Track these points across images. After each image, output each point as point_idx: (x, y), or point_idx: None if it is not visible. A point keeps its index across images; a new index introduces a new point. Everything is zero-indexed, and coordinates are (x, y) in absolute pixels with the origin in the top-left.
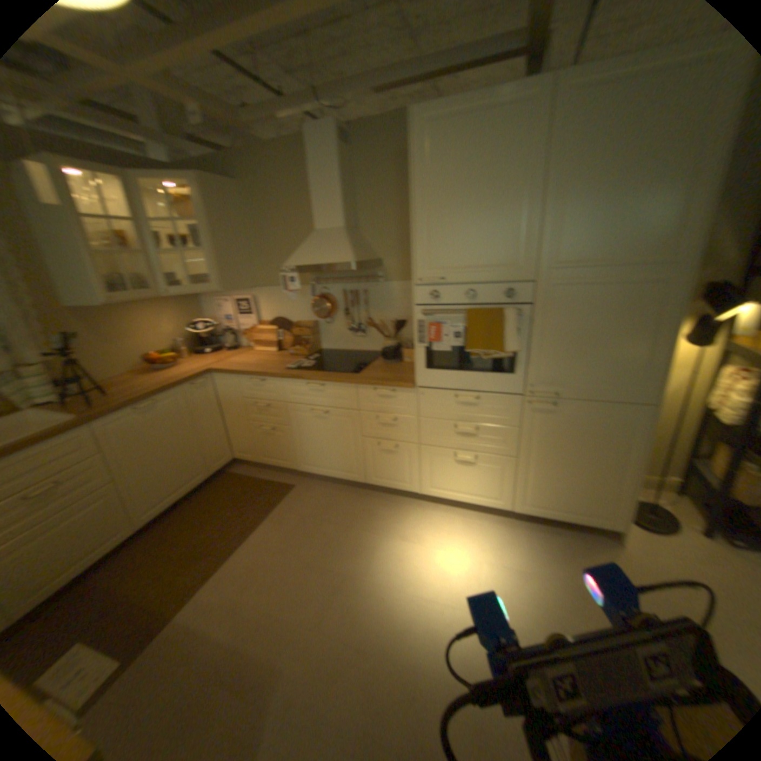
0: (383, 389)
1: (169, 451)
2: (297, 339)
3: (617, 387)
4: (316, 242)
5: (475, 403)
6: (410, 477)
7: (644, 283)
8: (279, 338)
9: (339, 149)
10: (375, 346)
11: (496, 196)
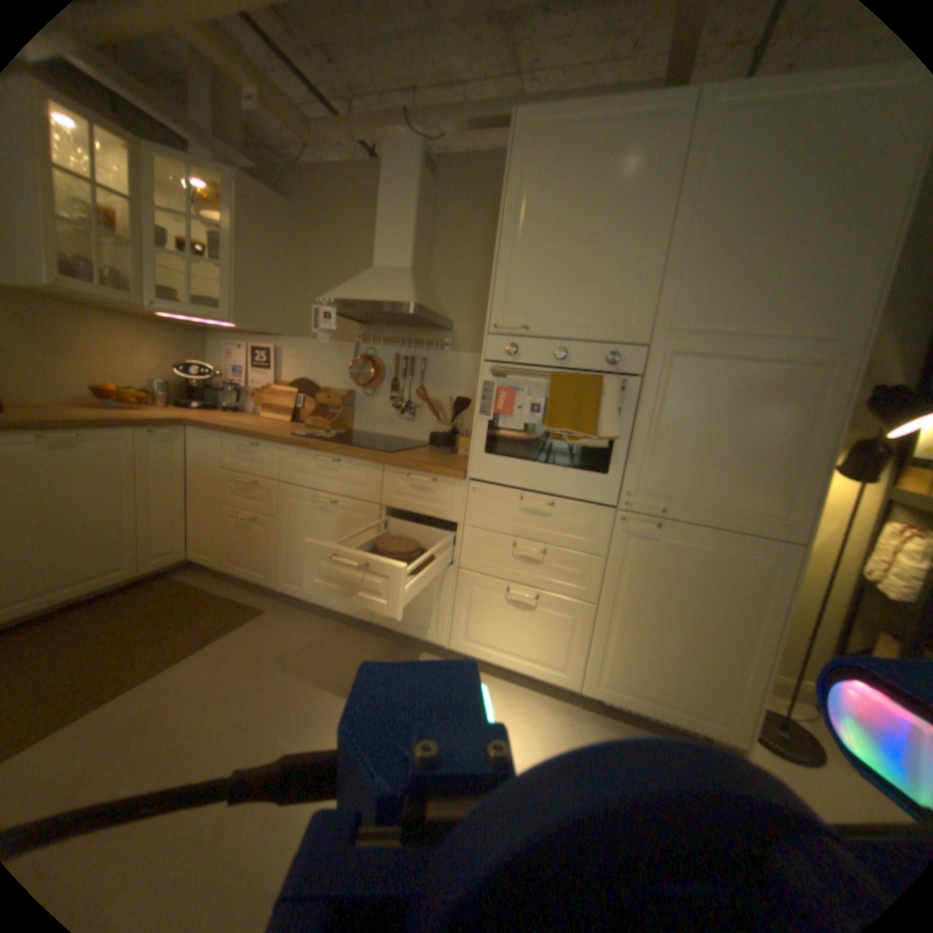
0: (422, 477)
1: (84, 519)
2: (324, 412)
3: (753, 512)
4: (373, 279)
5: (550, 514)
6: (439, 620)
7: (799, 365)
8: (300, 405)
9: (427, 178)
10: (426, 436)
11: (614, 227)
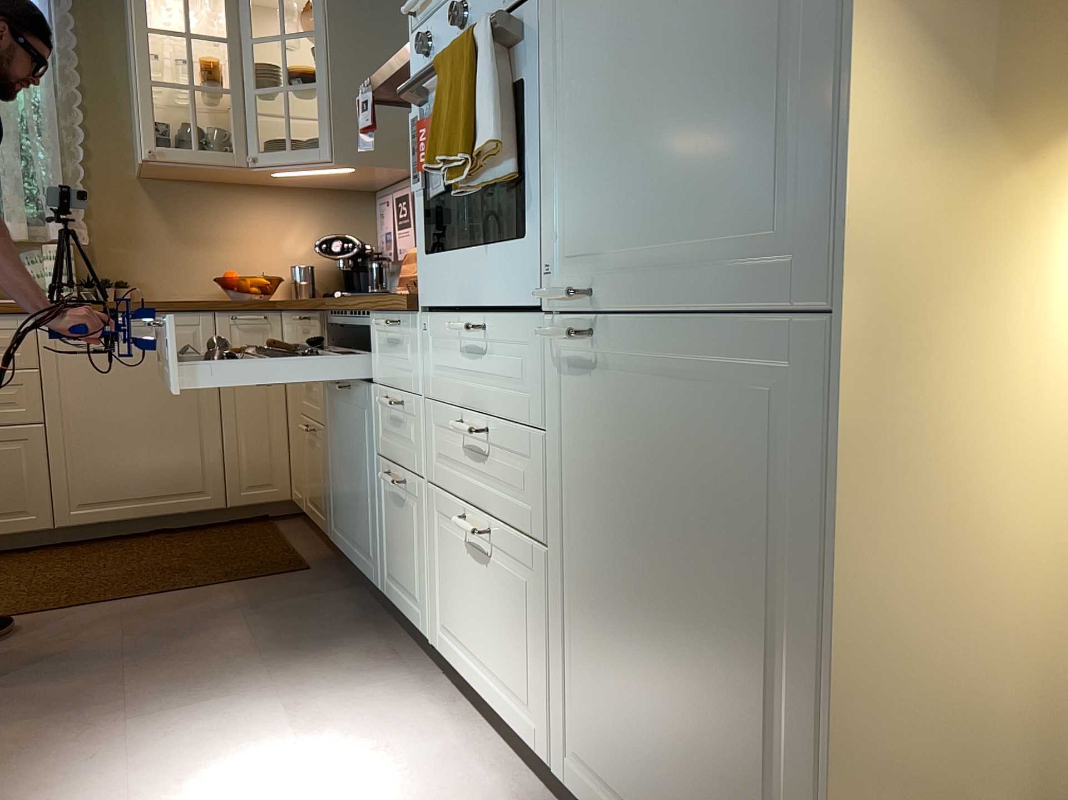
0: (387, 320)
1: (162, 420)
2: None
3: (735, 245)
4: None
5: (489, 352)
6: (423, 591)
7: None
8: None
9: None
10: None
11: None
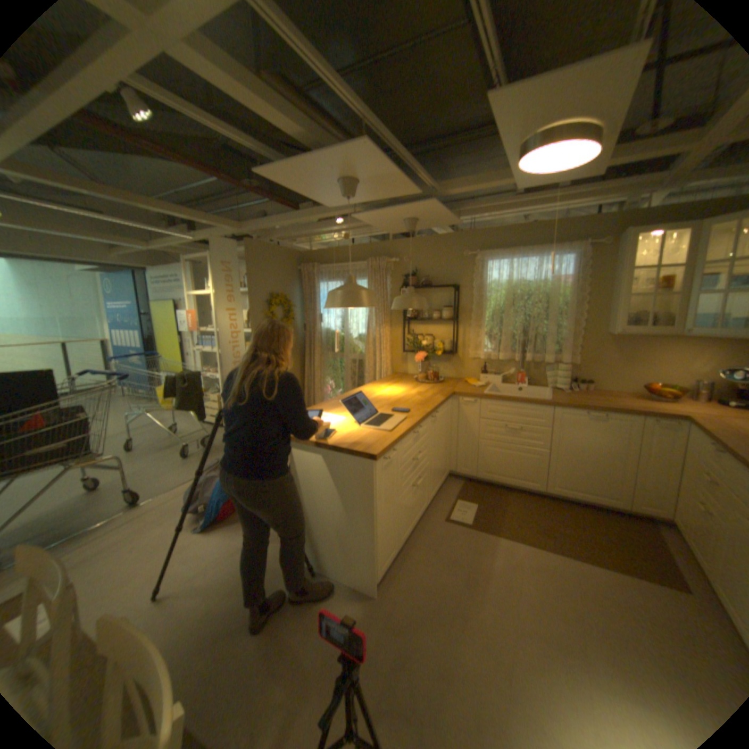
0: None
1: (605, 463)
2: None
3: None
4: None
5: None
6: None
7: None
8: None
9: None
10: None
11: None
